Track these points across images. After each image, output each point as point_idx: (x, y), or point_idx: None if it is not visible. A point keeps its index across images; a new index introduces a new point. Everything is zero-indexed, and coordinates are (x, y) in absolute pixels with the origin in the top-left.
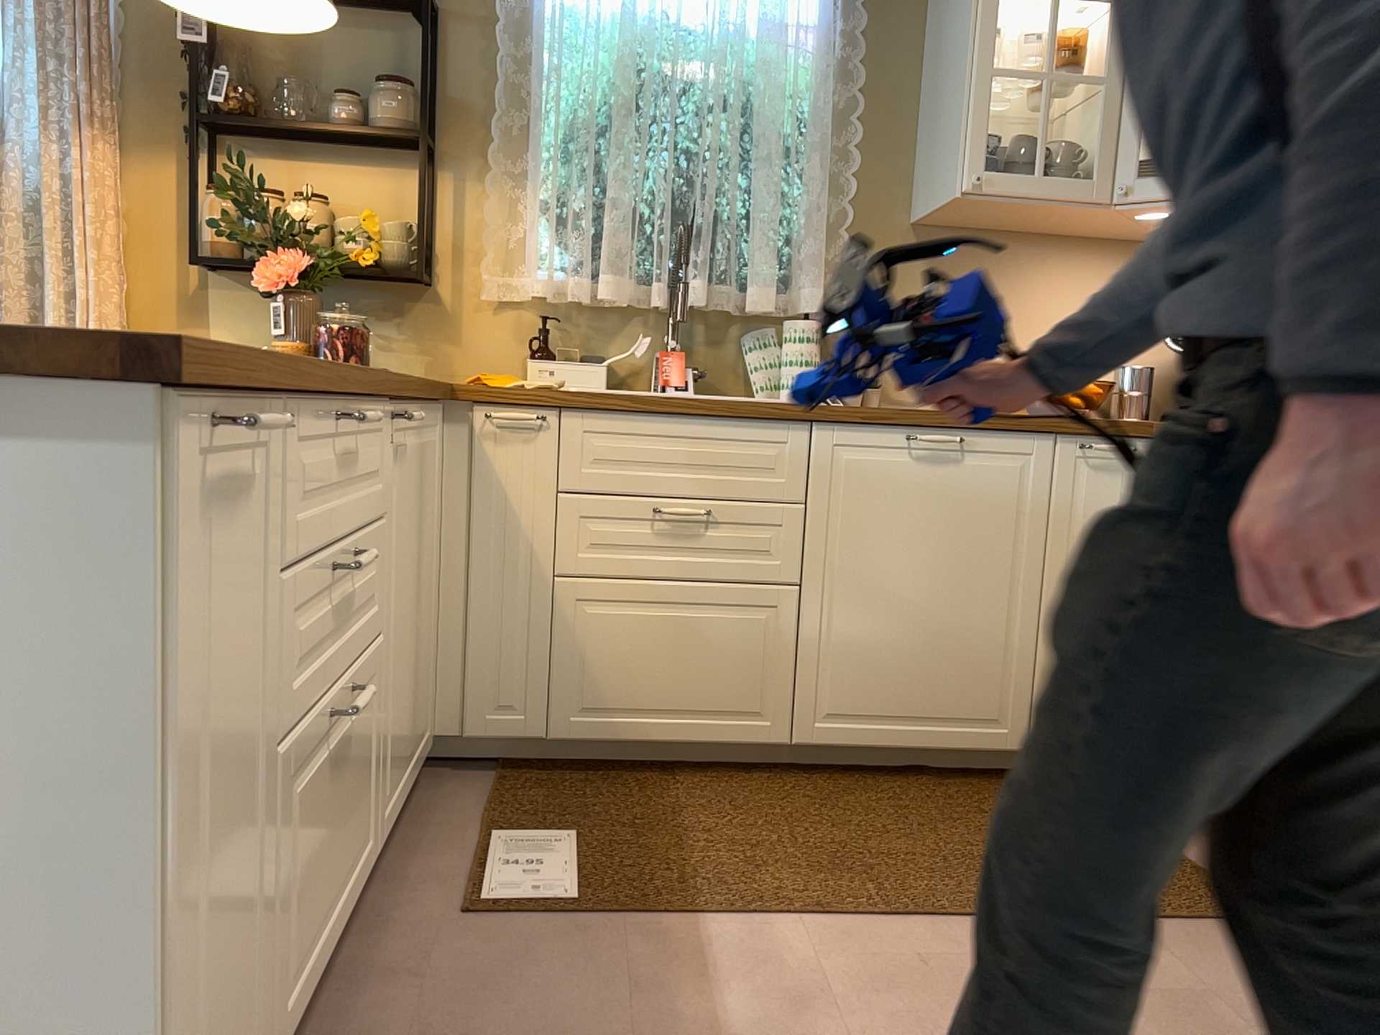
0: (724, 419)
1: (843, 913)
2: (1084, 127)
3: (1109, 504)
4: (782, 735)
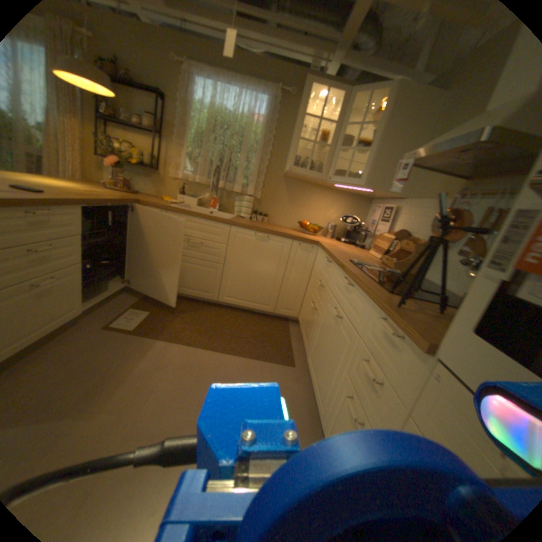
0: (208, 221)
1: (194, 346)
2: (328, 158)
3: (303, 260)
4: (215, 298)
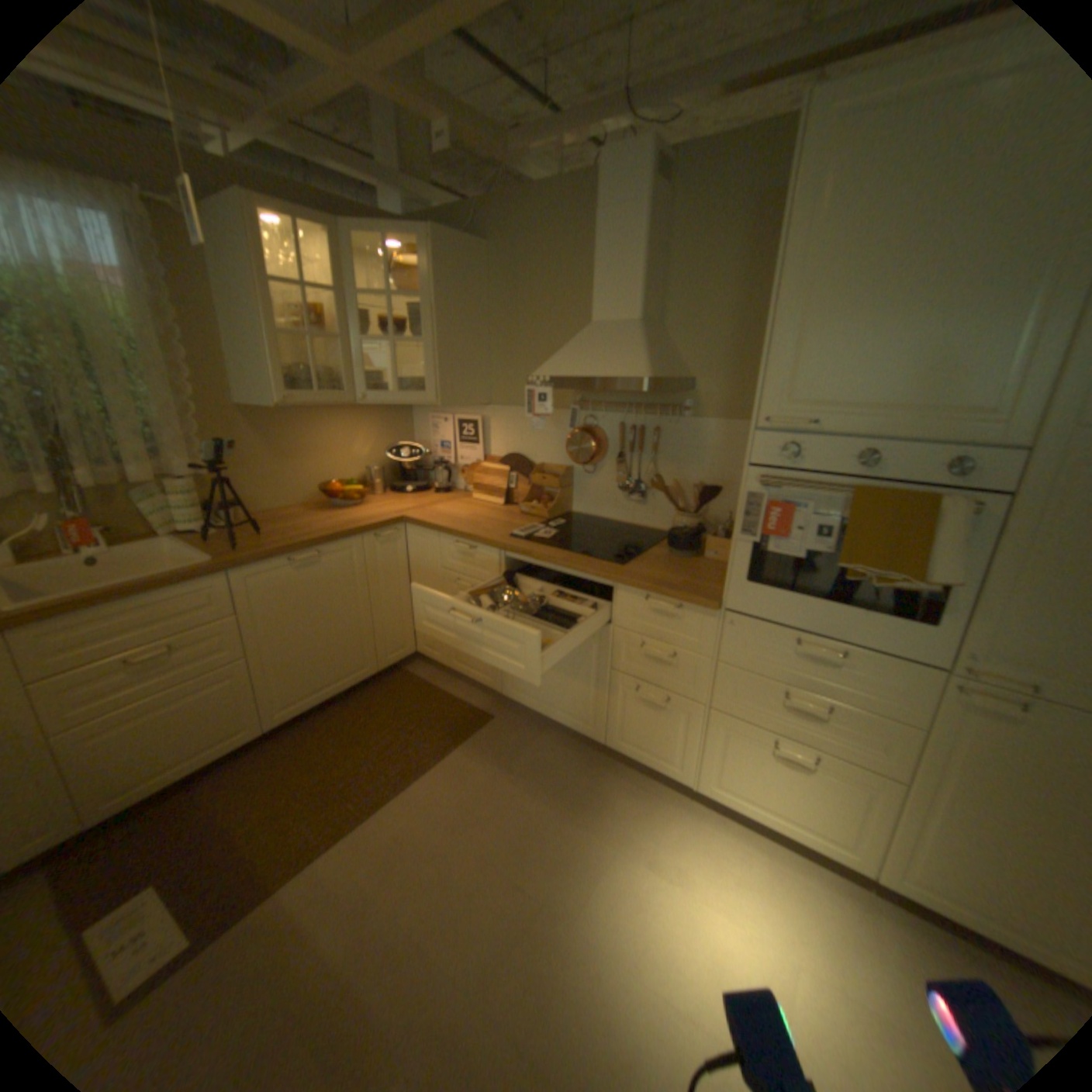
0: (160, 592)
1: (345, 831)
2: (326, 354)
3: (389, 558)
4: (256, 733)
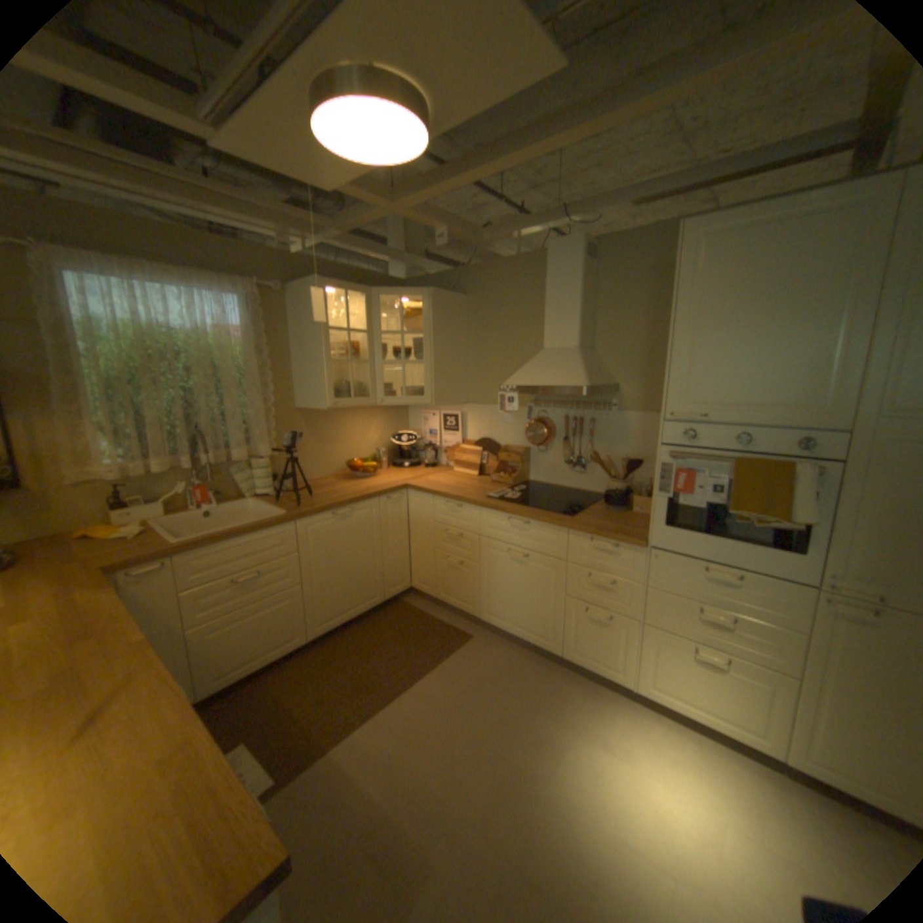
0: (257, 534)
1: (372, 714)
2: (358, 373)
3: (396, 514)
4: (304, 641)
